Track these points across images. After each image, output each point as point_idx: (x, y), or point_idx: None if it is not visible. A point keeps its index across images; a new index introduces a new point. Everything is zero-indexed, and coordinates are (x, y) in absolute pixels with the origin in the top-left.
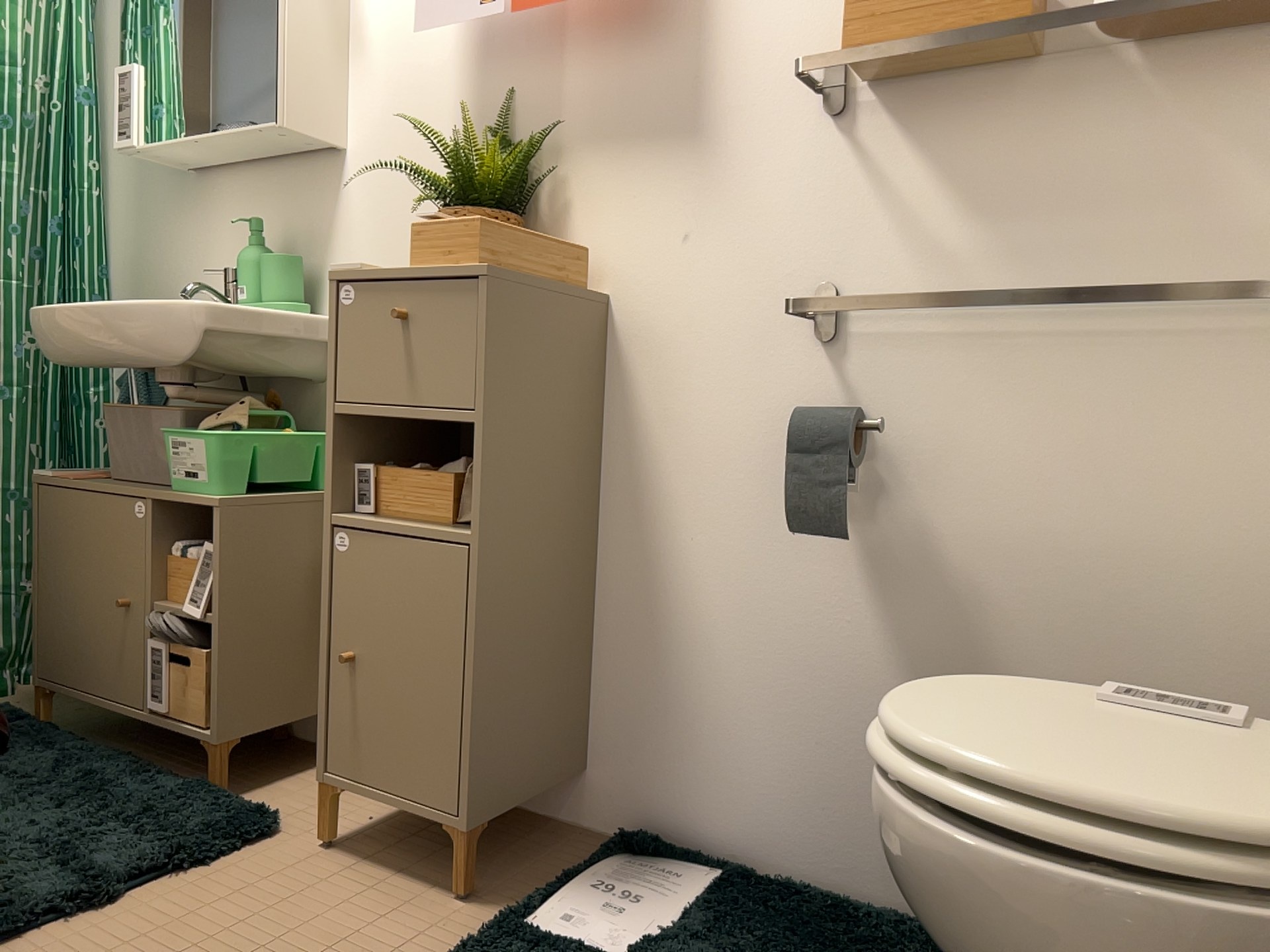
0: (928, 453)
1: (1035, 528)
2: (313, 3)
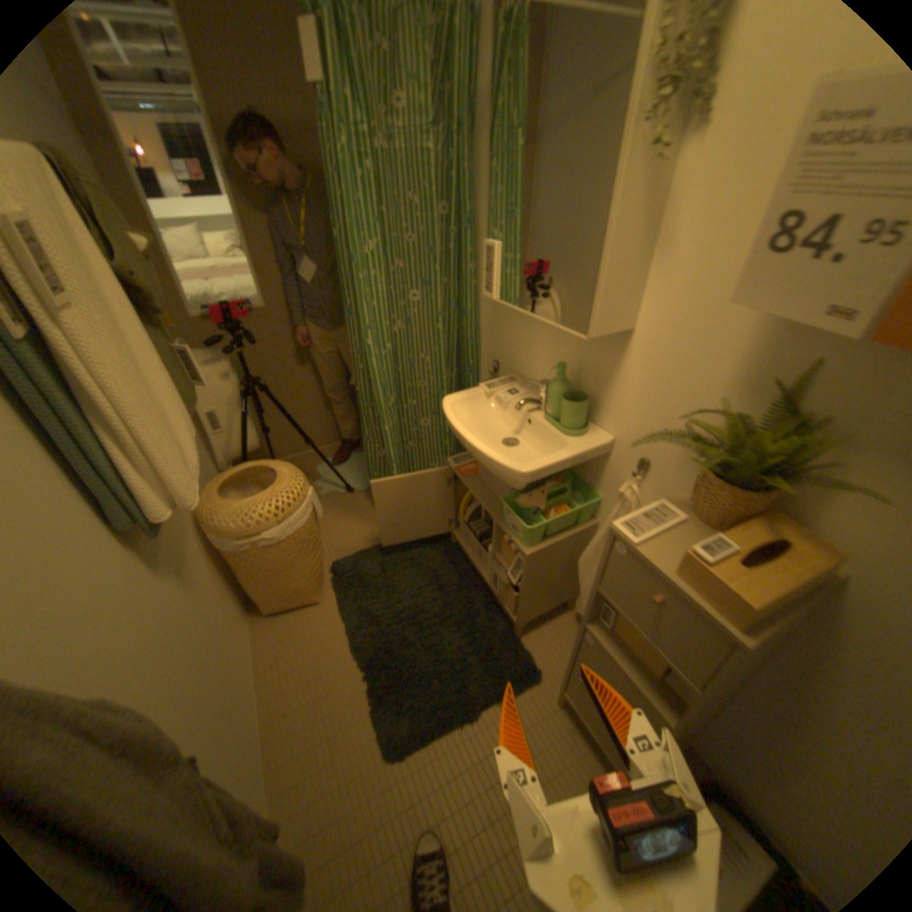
0: None
1: None
2: (634, 222)
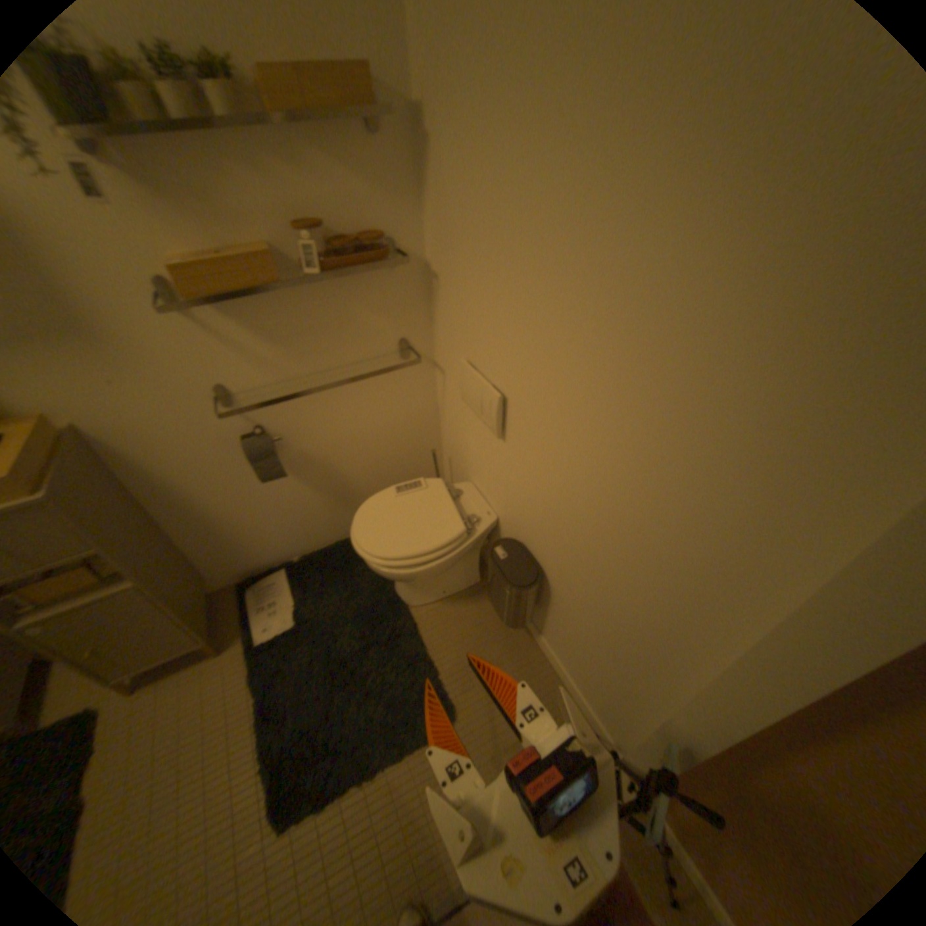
0: (291, 431)
1: (337, 438)
2: None
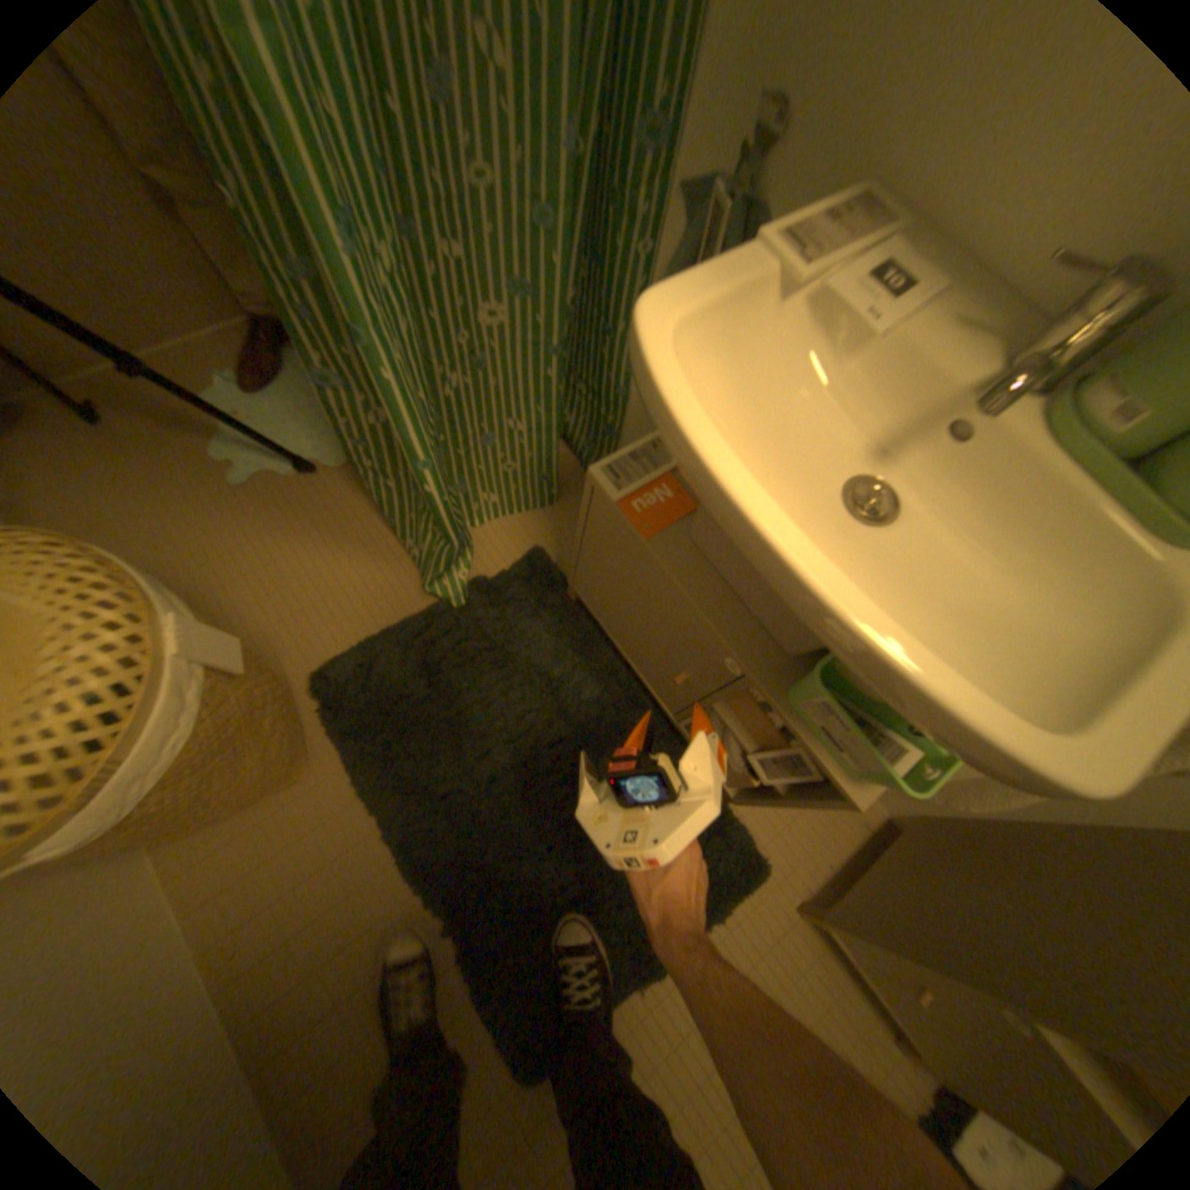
0: None
1: None
2: None
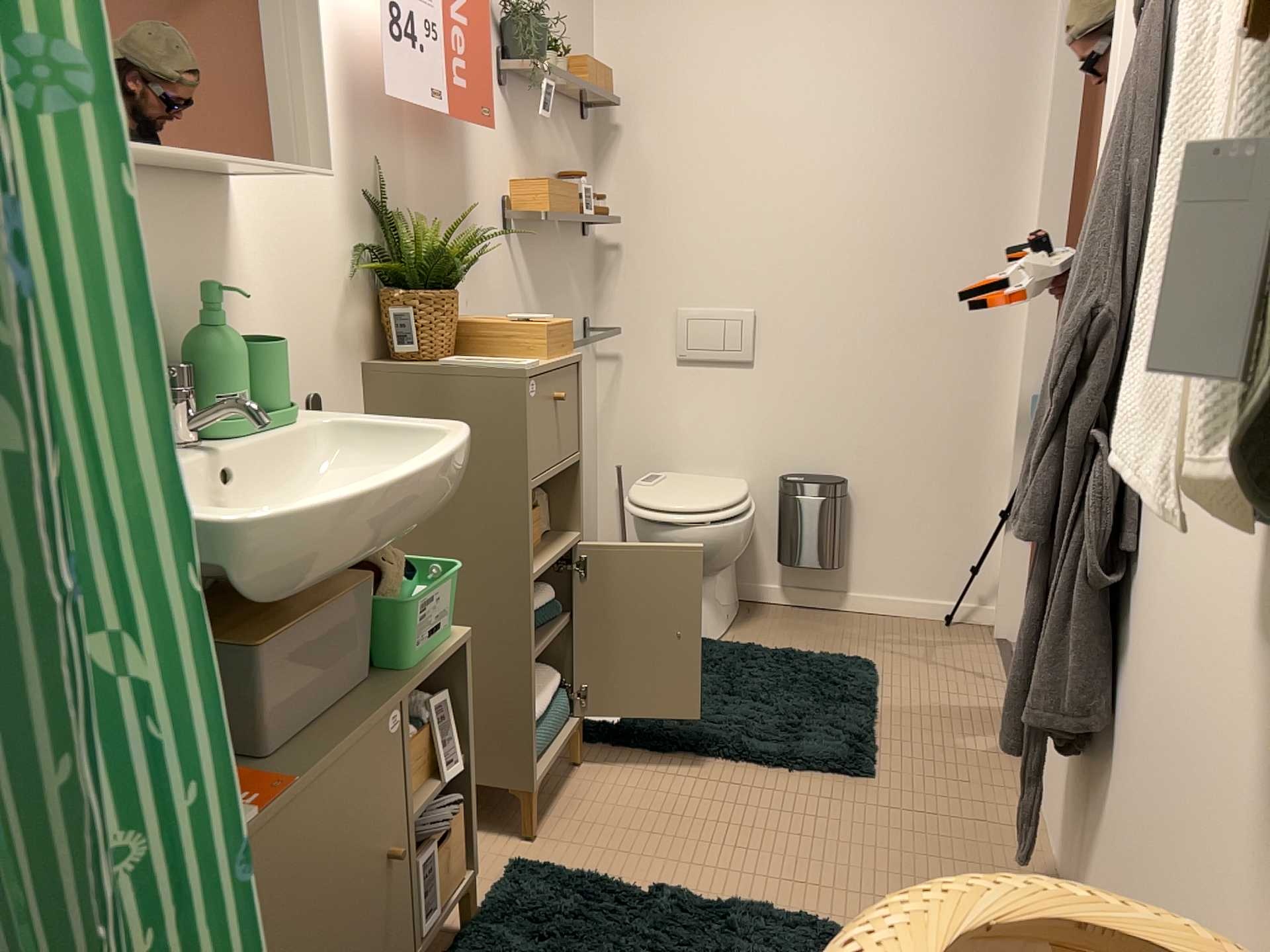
0: None
1: None
2: None
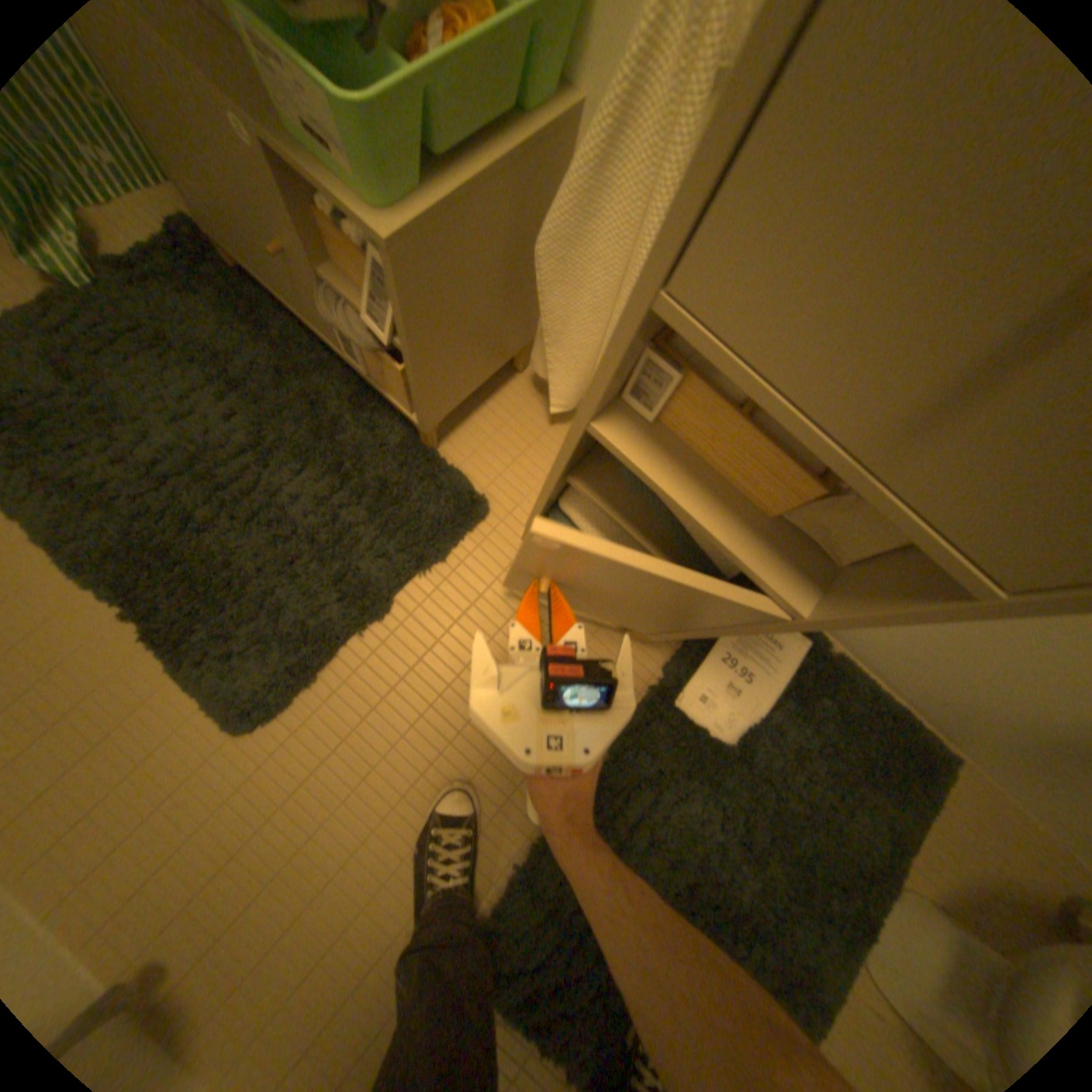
0: None
1: None
2: None
